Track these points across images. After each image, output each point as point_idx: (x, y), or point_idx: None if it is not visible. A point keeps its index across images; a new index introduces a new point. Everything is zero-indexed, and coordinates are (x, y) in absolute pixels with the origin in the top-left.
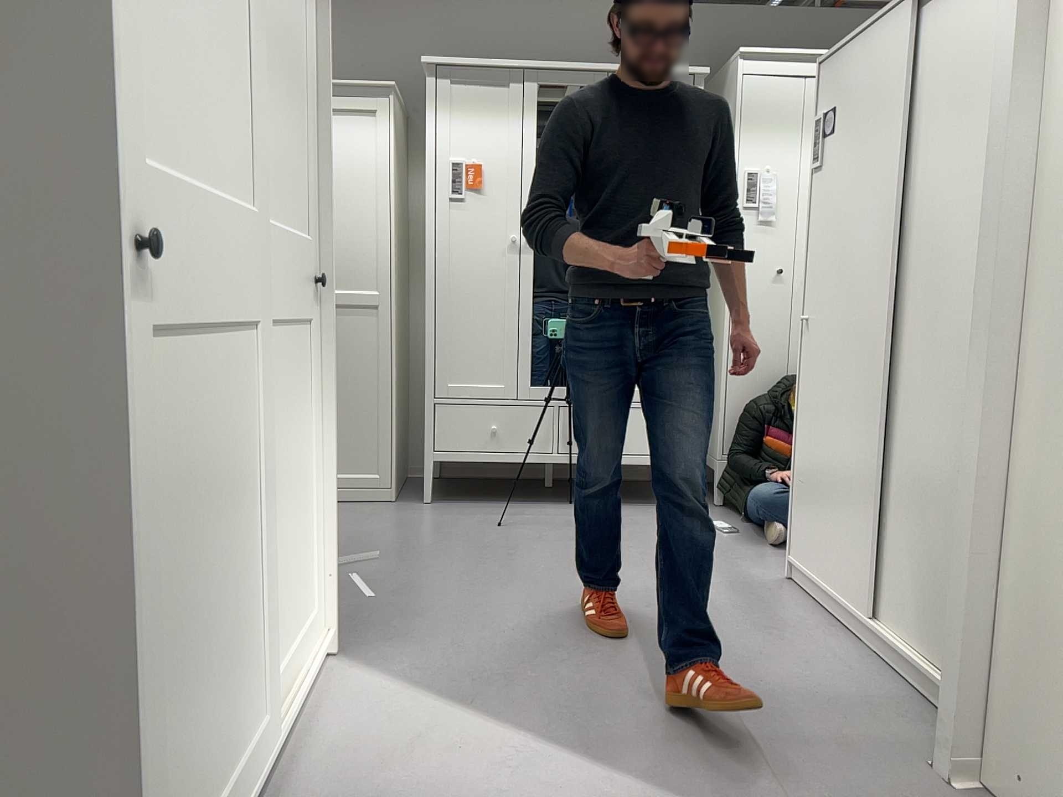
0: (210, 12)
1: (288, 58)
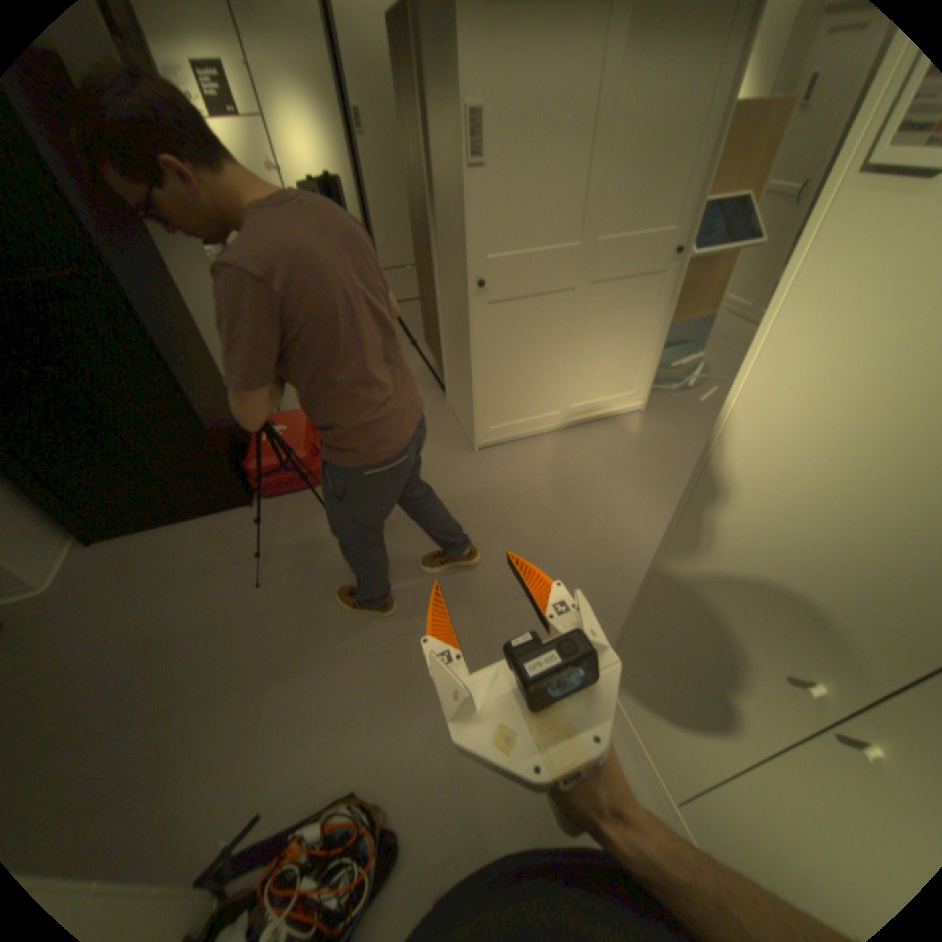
0: (557, 172)
1: (678, 128)
